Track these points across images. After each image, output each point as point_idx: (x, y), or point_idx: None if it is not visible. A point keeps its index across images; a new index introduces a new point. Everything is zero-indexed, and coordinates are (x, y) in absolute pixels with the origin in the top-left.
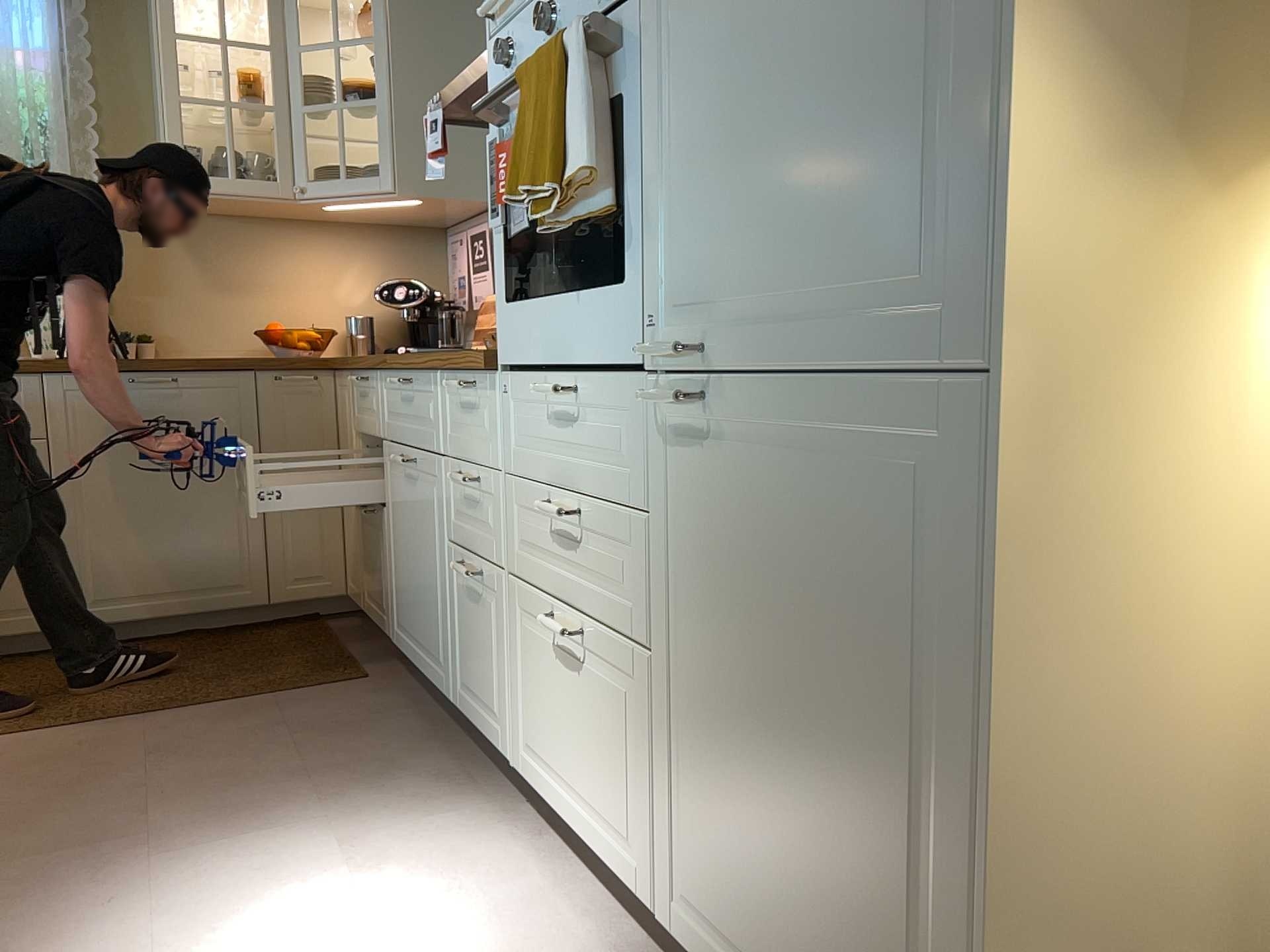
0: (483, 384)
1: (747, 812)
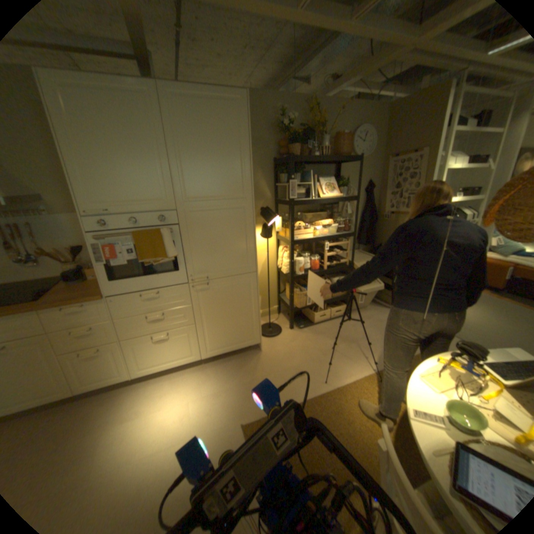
0: (88, 304)
1: (220, 330)
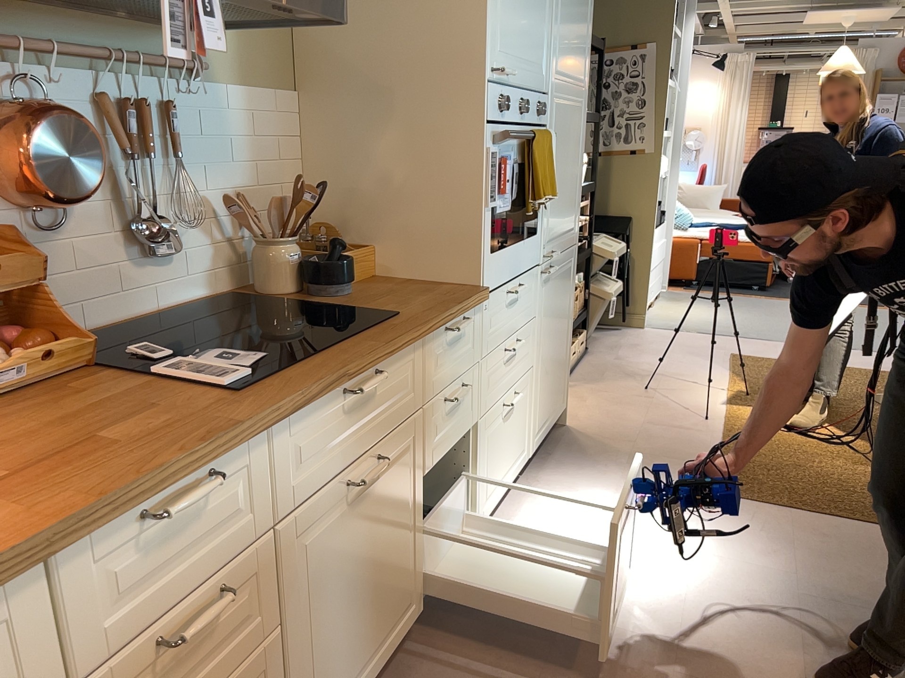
0: (470, 314)
1: (548, 377)
